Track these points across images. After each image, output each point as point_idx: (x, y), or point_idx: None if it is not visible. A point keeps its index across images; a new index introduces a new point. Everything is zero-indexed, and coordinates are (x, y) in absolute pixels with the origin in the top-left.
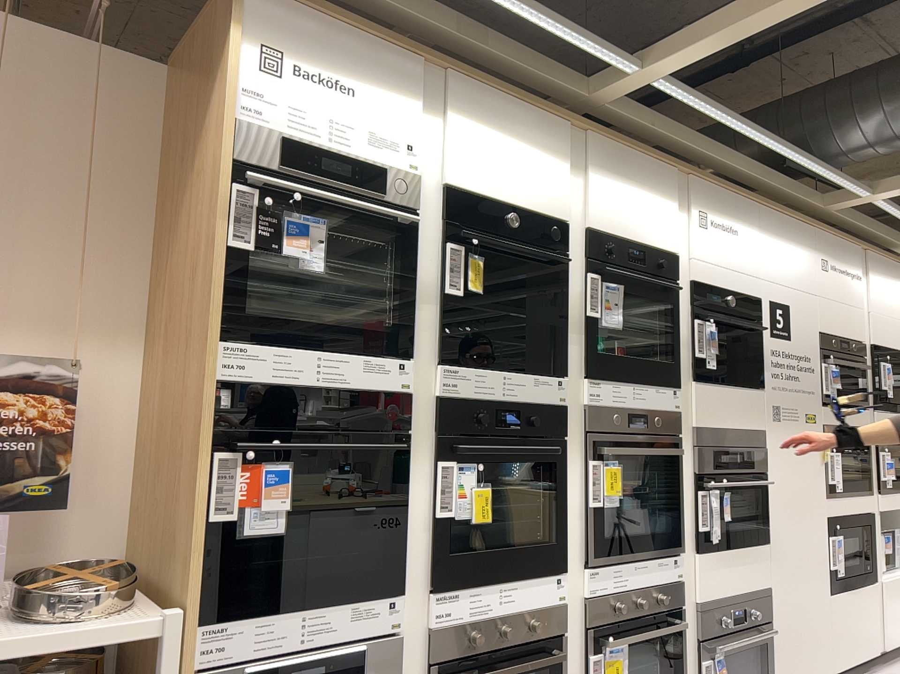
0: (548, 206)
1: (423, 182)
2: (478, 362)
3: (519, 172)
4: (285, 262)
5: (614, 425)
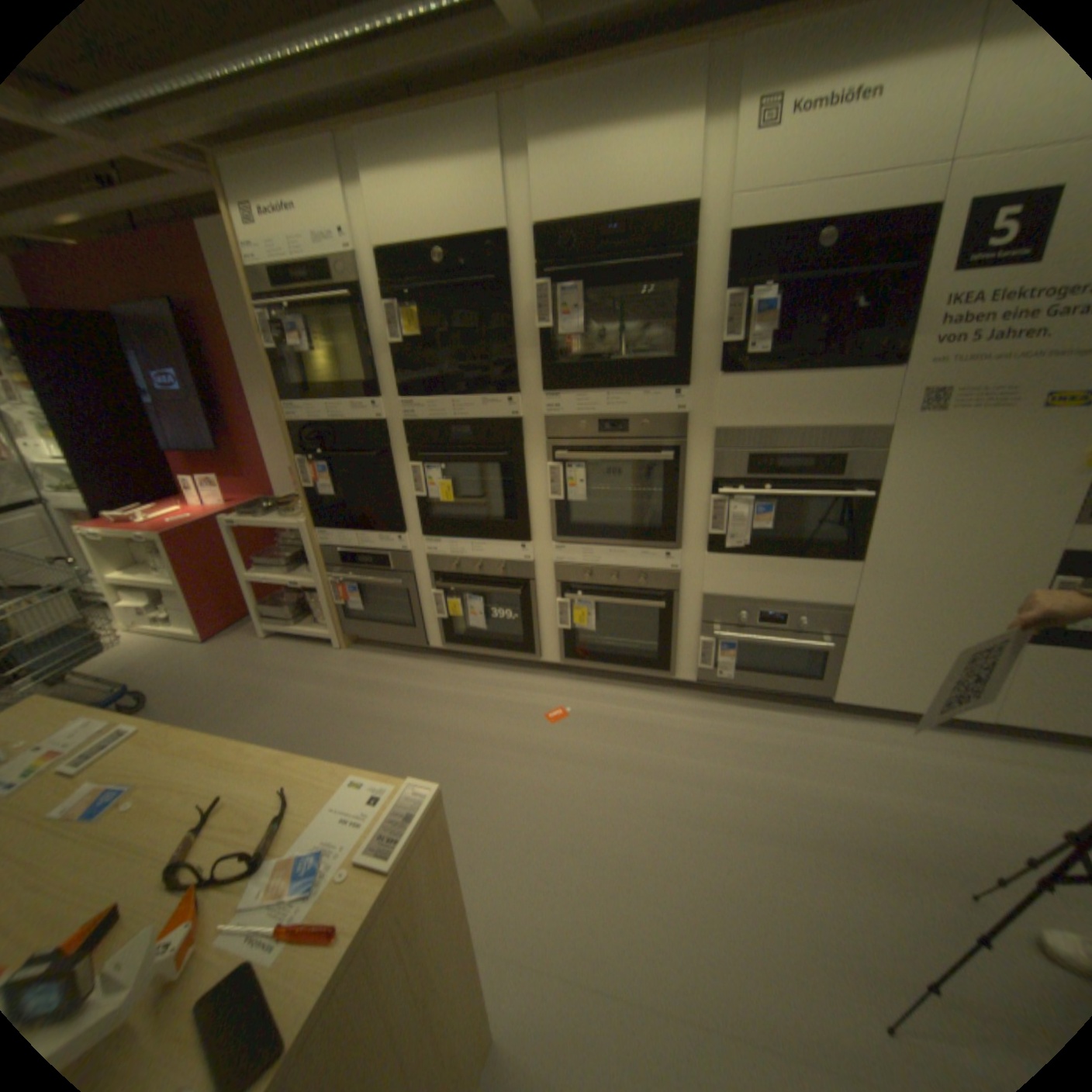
0: (480, 215)
1: (353, 250)
2: (433, 394)
3: (439, 189)
4: (295, 348)
5: (591, 438)
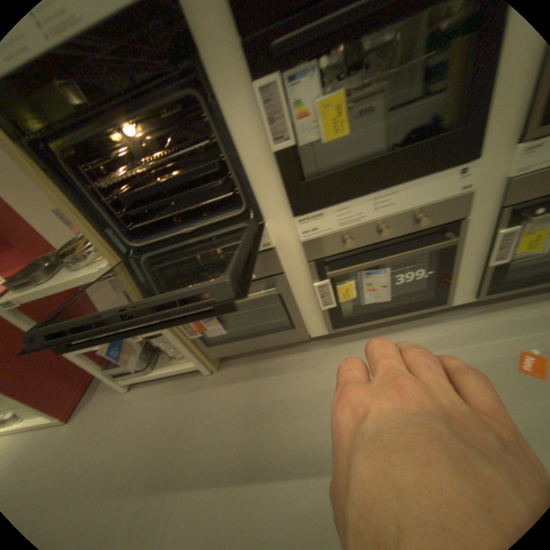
0: None
1: None
2: None
3: None
4: None
5: None
